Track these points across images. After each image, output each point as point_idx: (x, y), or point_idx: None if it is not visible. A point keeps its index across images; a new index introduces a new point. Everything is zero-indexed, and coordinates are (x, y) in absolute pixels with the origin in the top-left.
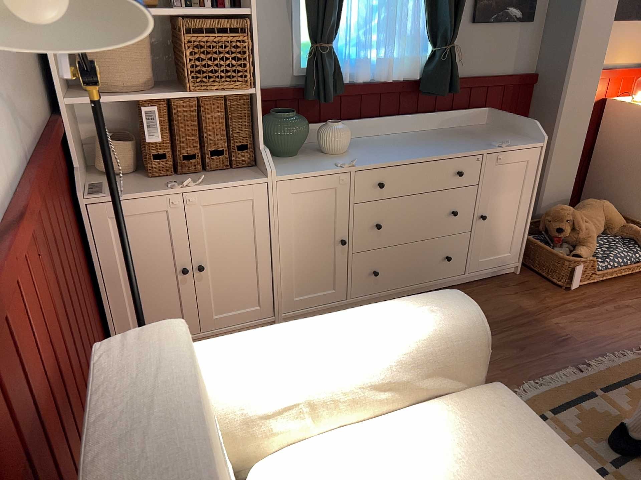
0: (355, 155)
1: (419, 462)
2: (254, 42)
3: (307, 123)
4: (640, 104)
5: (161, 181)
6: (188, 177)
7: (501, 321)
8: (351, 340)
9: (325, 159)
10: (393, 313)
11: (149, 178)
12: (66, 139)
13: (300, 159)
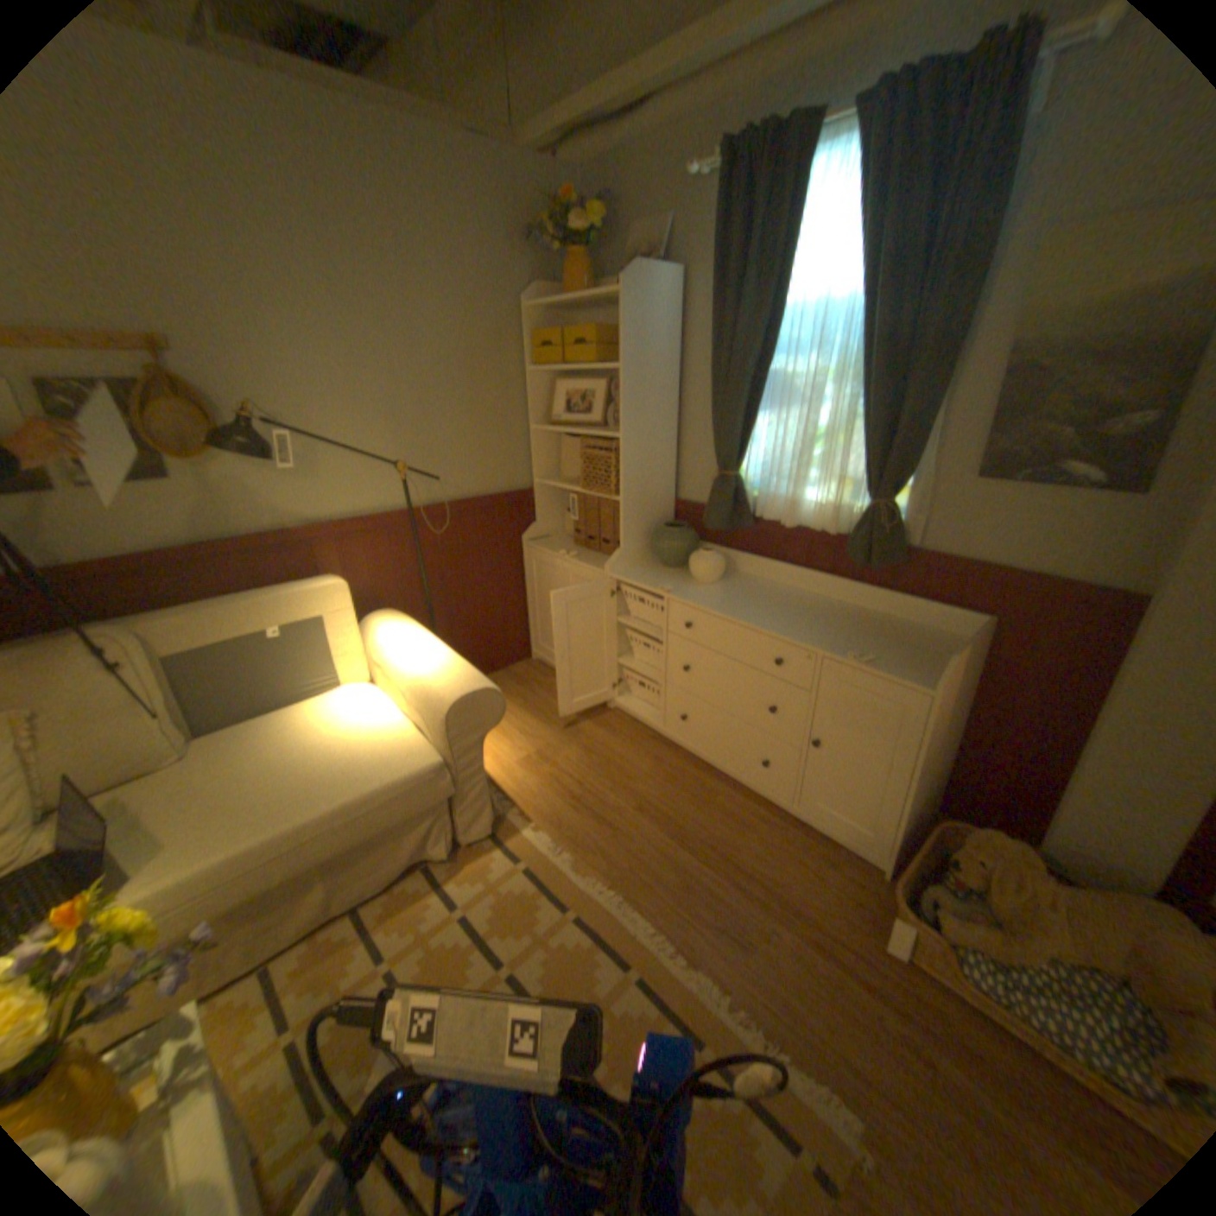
0: (705, 590)
1: (360, 731)
2: (629, 460)
3: (684, 543)
4: None
5: (573, 548)
6: (585, 553)
7: (735, 866)
8: (414, 658)
9: (677, 580)
10: (446, 665)
11: (573, 544)
12: (535, 503)
13: (667, 573)
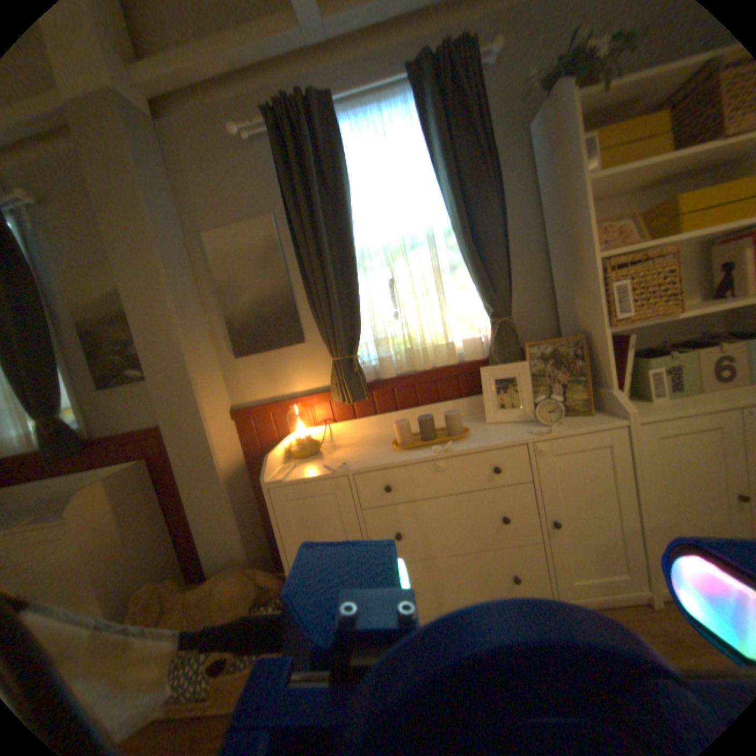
0: None
1: None
2: None
3: None
4: (296, 441)
5: None
6: None
7: None
8: None
9: None
10: None
11: None
12: None
13: None
